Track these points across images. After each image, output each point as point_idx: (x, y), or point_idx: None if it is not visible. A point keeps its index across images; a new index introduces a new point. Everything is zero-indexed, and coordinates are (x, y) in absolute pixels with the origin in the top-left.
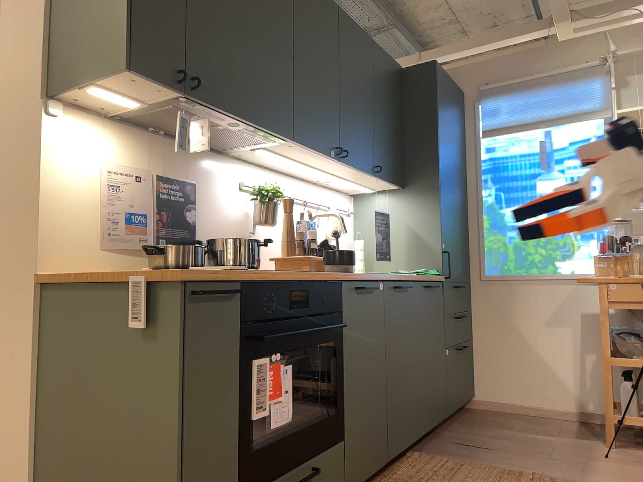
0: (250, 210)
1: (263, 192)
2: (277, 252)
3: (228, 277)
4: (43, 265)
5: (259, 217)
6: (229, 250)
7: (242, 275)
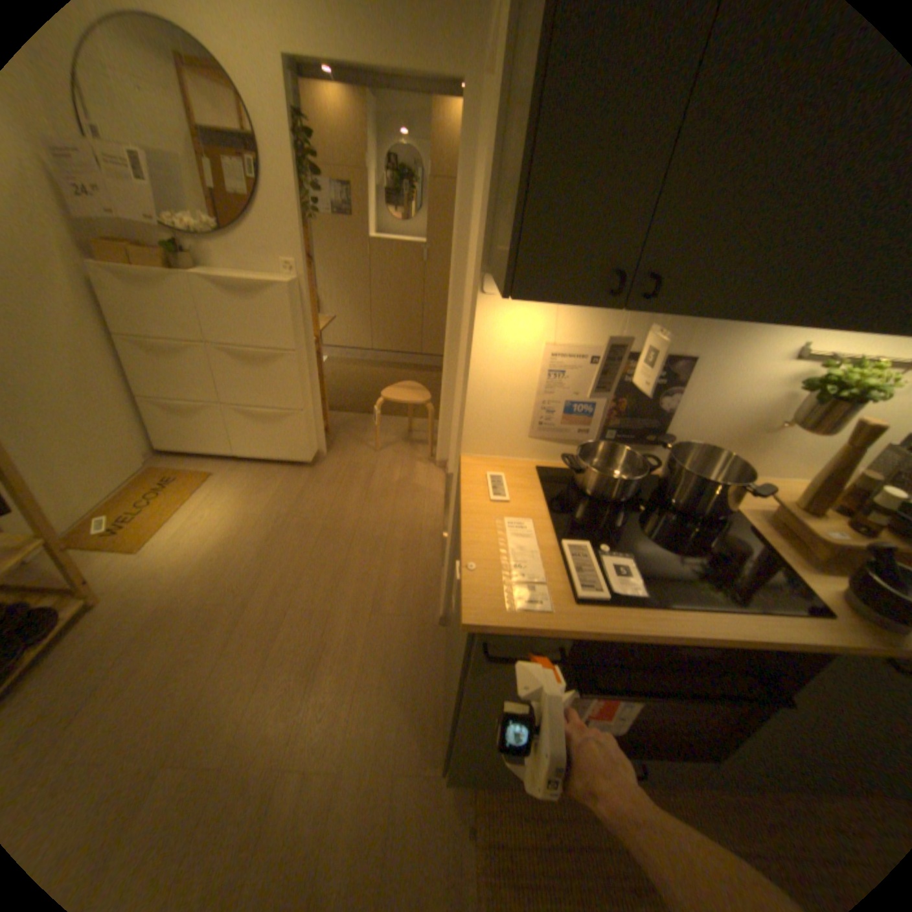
0: (803, 393)
1: (830, 388)
2: (824, 462)
3: (548, 633)
4: (465, 448)
5: (808, 415)
6: (688, 482)
7: (574, 635)
